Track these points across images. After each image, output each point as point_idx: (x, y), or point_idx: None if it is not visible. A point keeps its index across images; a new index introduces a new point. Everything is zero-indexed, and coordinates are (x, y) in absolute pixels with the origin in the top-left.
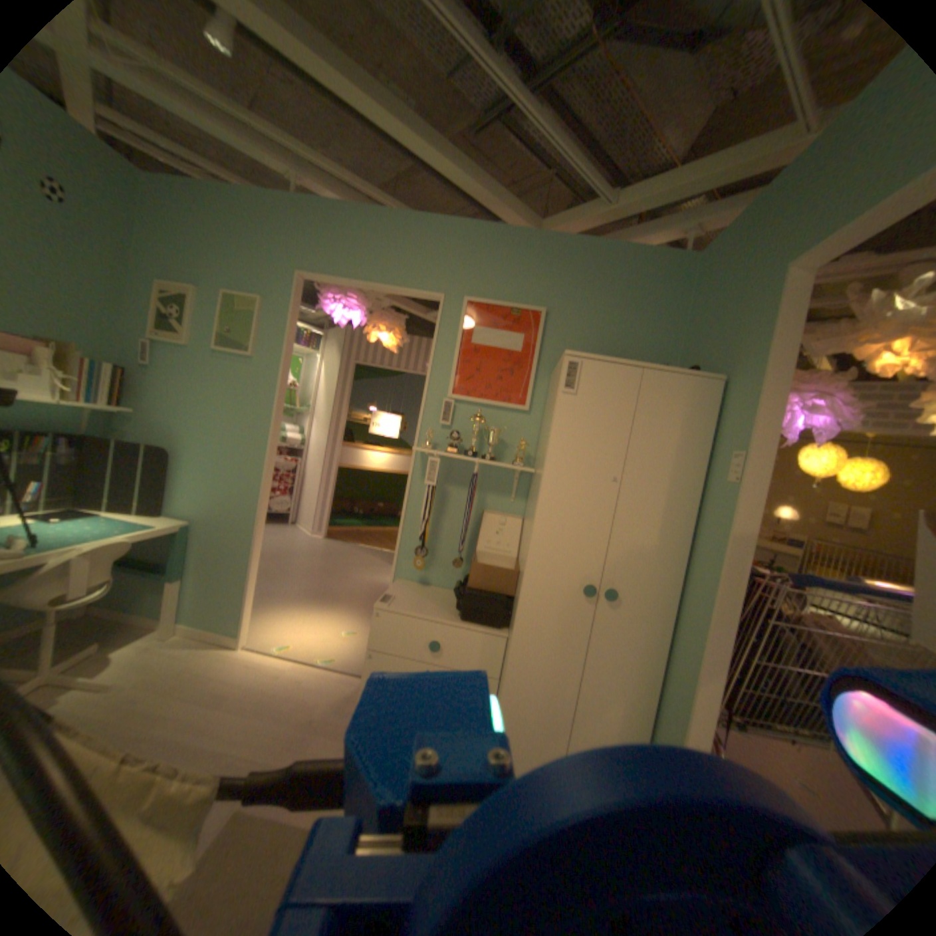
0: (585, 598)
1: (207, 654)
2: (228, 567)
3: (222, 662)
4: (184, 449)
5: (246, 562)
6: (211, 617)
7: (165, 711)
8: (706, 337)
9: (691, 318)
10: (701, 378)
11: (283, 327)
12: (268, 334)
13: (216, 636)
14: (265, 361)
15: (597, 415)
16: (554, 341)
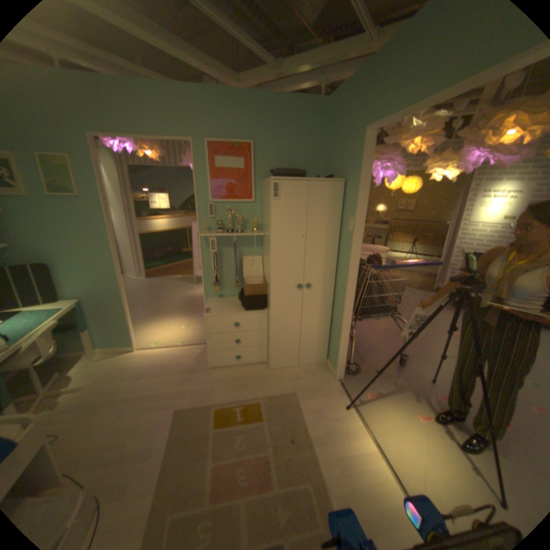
0: (297, 289)
1: (119, 357)
2: (112, 315)
3: (129, 358)
4: (55, 260)
5: (122, 310)
6: (113, 340)
7: (116, 387)
8: (335, 153)
9: (327, 138)
10: (334, 182)
11: (92, 172)
12: (83, 178)
13: (119, 348)
14: (88, 197)
15: (291, 208)
16: (261, 160)
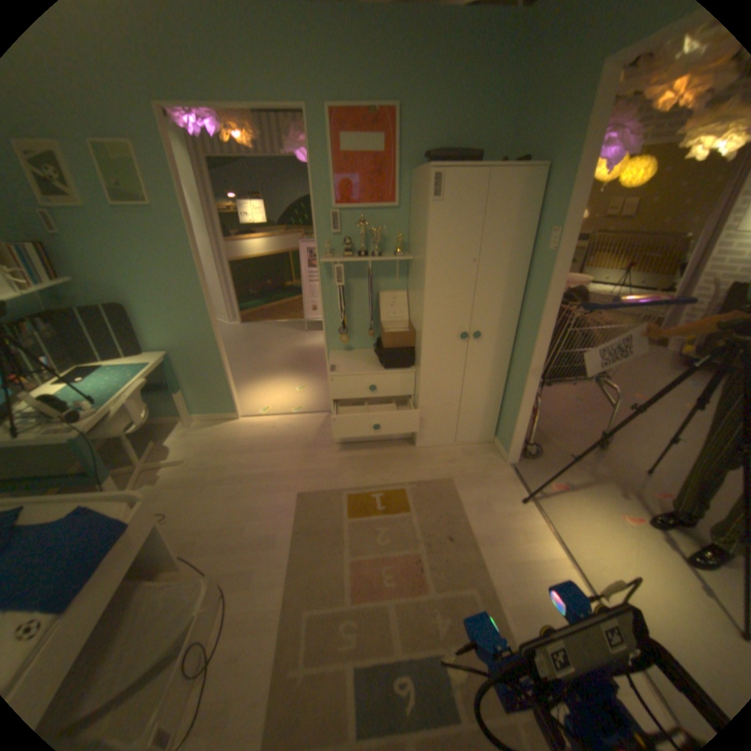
0: (461, 340)
1: (222, 425)
2: (209, 372)
3: (234, 427)
4: (132, 298)
5: (220, 366)
6: (212, 404)
7: (223, 461)
8: (534, 115)
9: (521, 90)
10: (532, 168)
11: (165, 167)
12: (154, 177)
13: (220, 414)
14: (163, 206)
15: (459, 214)
16: (410, 135)
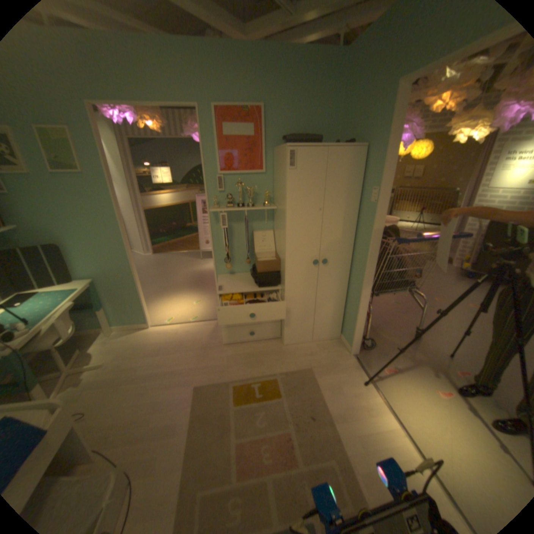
0: (313, 265)
1: (135, 334)
2: (125, 293)
3: (145, 334)
4: (65, 239)
5: (134, 288)
6: (127, 318)
7: (135, 363)
8: (355, 113)
9: (345, 97)
10: (356, 147)
11: (94, 145)
12: (85, 152)
13: (134, 325)
14: (92, 172)
15: (308, 178)
16: (272, 124)
